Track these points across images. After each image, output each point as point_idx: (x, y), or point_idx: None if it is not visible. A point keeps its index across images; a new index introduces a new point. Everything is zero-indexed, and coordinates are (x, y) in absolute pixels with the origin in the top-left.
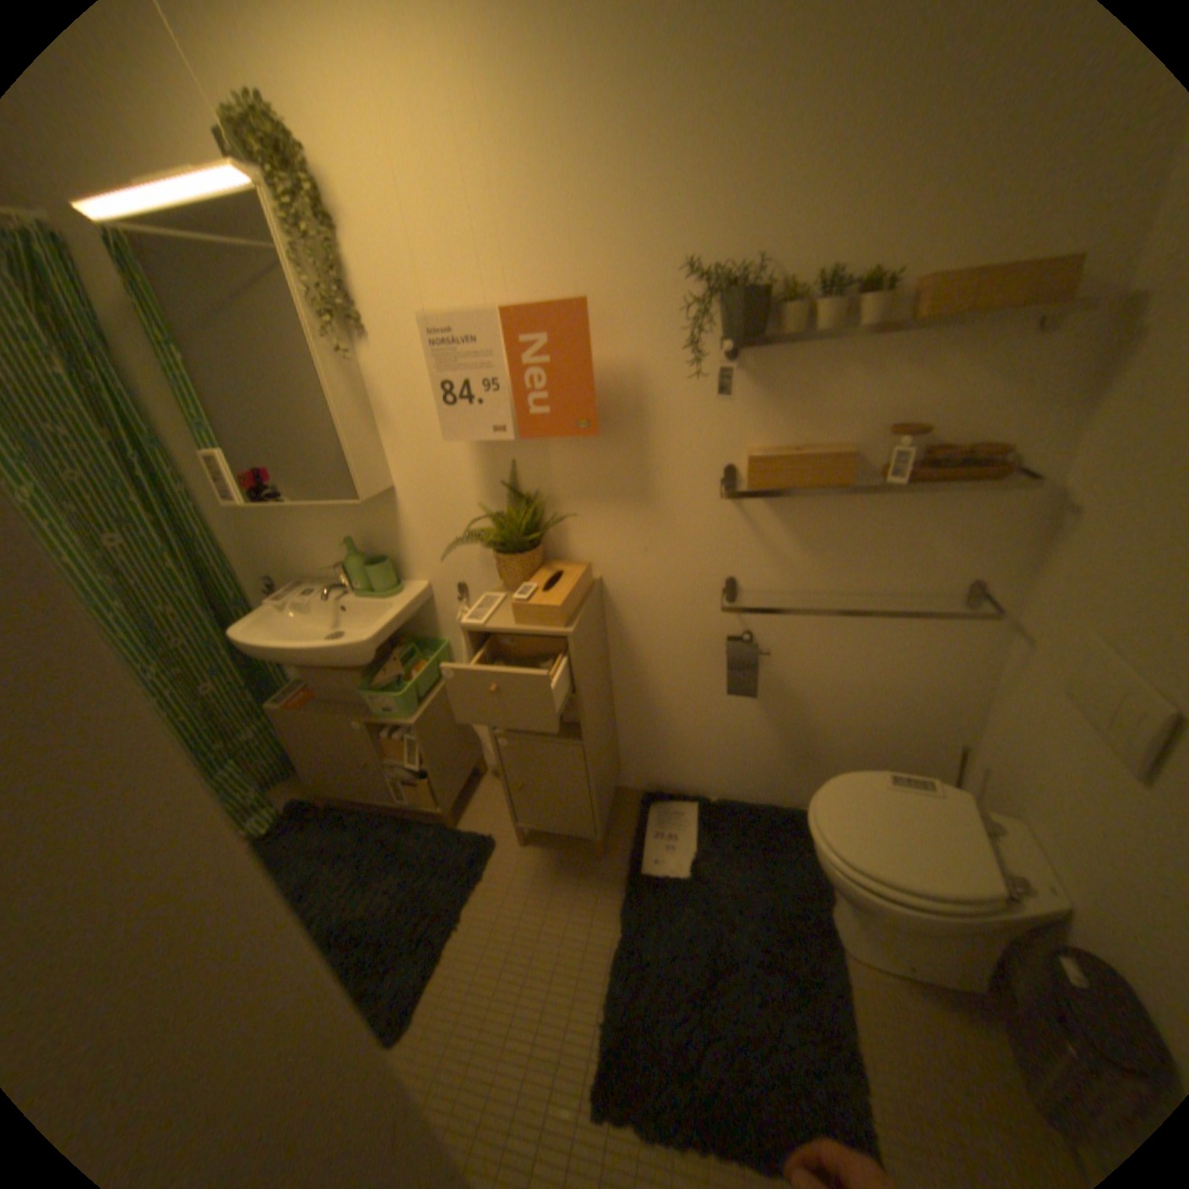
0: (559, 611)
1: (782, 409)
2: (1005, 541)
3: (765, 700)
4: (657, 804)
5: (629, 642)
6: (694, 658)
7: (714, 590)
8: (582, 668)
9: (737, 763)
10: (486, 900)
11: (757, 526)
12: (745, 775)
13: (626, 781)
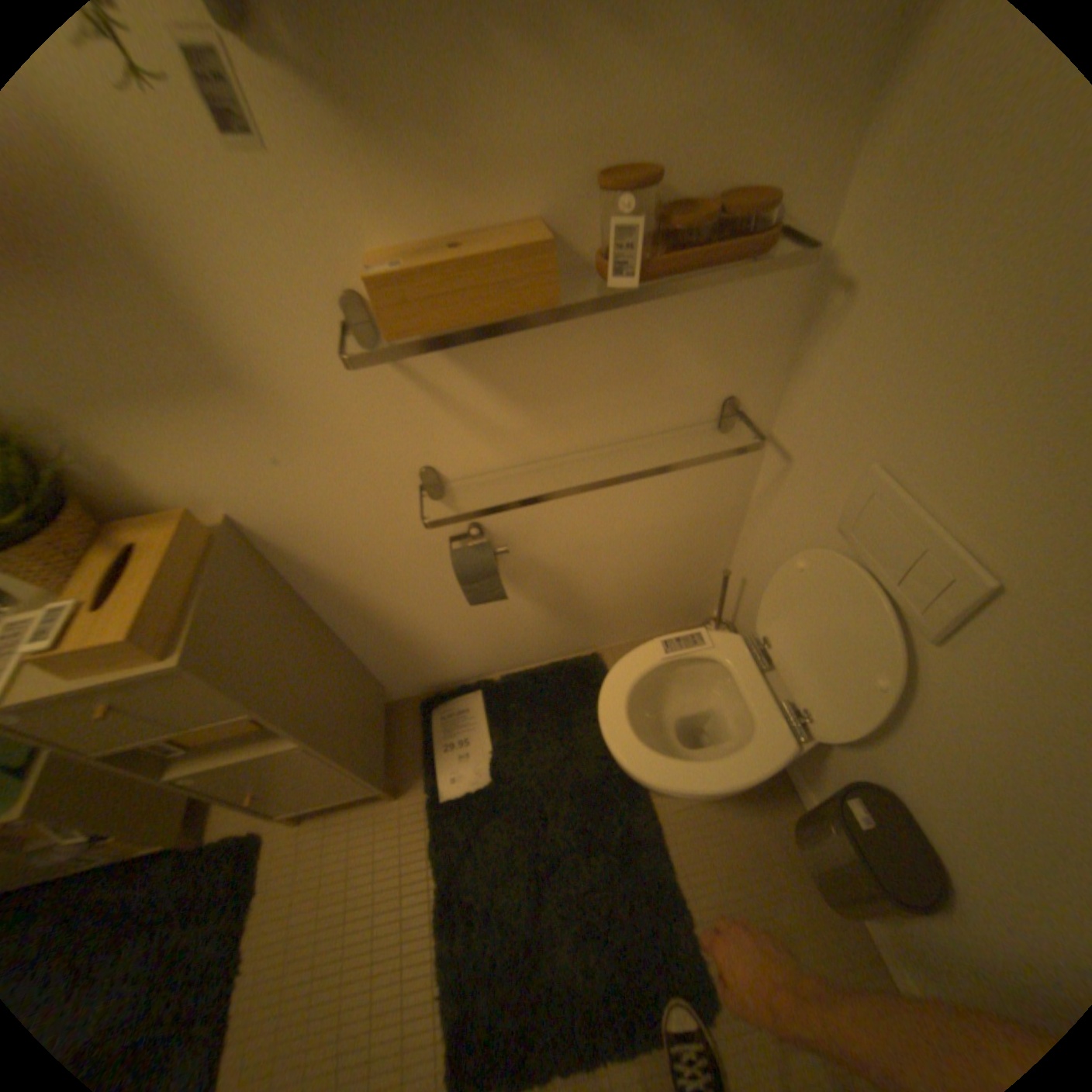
0: (122, 644)
1: (397, 152)
2: (757, 338)
3: (518, 581)
4: (437, 706)
5: (320, 576)
6: (416, 568)
7: (407, 486)
8: (235, 681)
9: (507, 641)
10: (264, 916)
11: (432, 384)
12: (519, 647)
13: (395, 694)
